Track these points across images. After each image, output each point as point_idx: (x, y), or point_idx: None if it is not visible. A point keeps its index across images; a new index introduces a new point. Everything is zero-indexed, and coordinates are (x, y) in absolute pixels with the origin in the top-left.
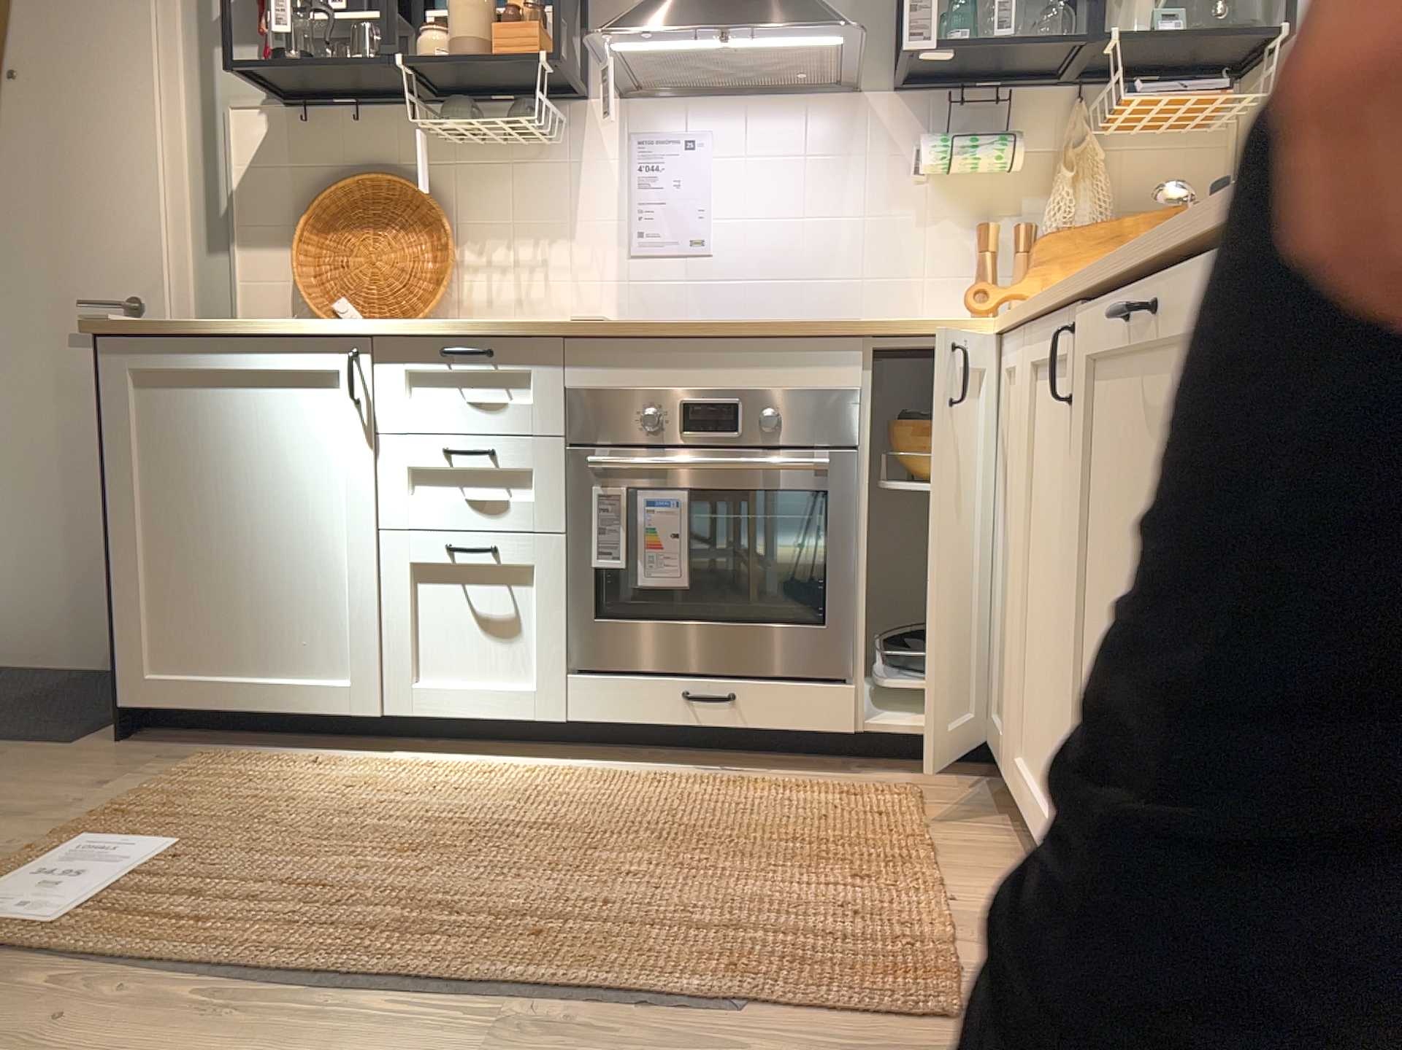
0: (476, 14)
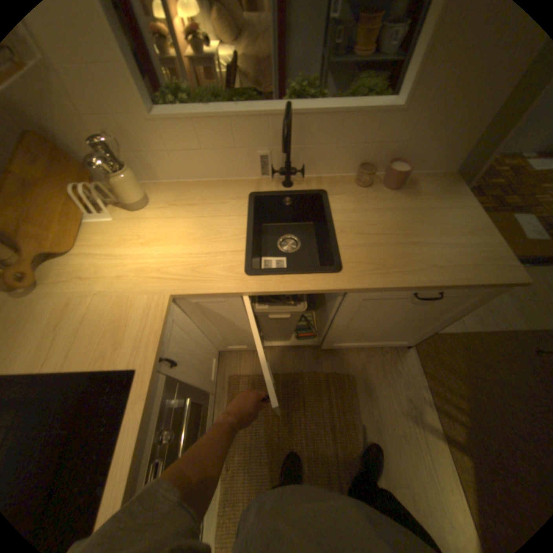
0: None
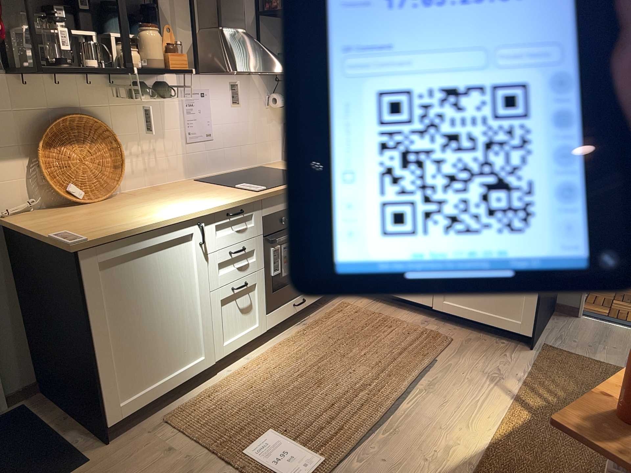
0: (162, 48)
